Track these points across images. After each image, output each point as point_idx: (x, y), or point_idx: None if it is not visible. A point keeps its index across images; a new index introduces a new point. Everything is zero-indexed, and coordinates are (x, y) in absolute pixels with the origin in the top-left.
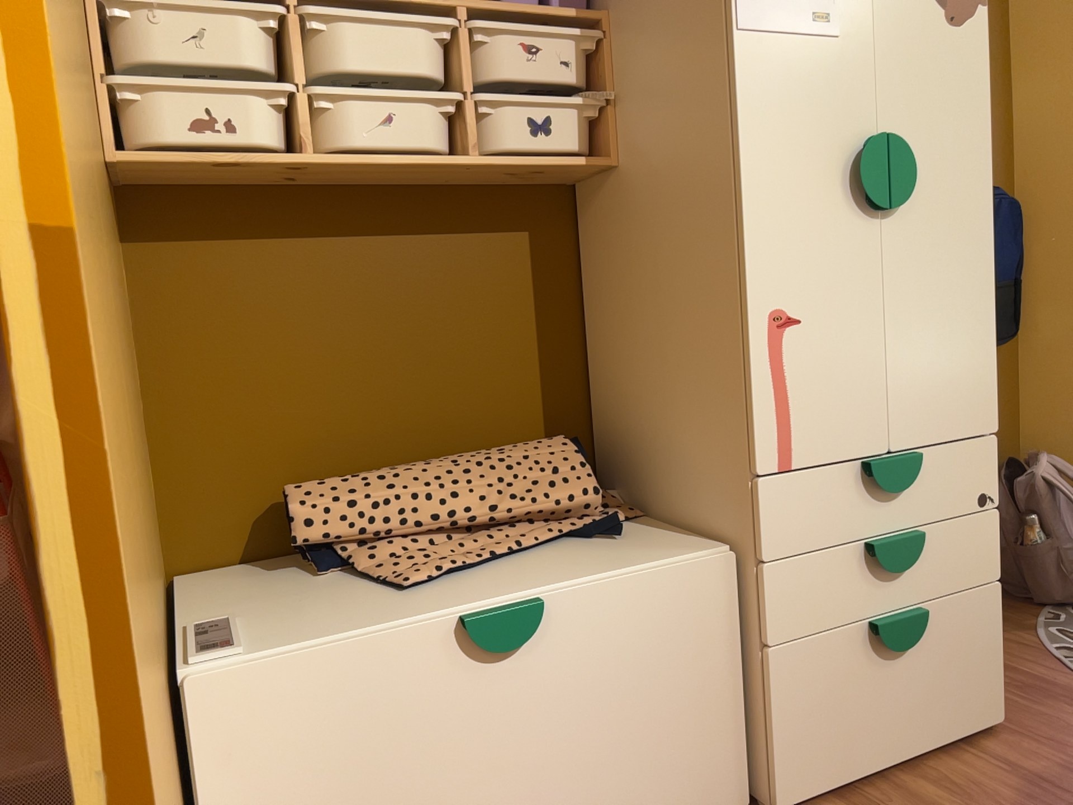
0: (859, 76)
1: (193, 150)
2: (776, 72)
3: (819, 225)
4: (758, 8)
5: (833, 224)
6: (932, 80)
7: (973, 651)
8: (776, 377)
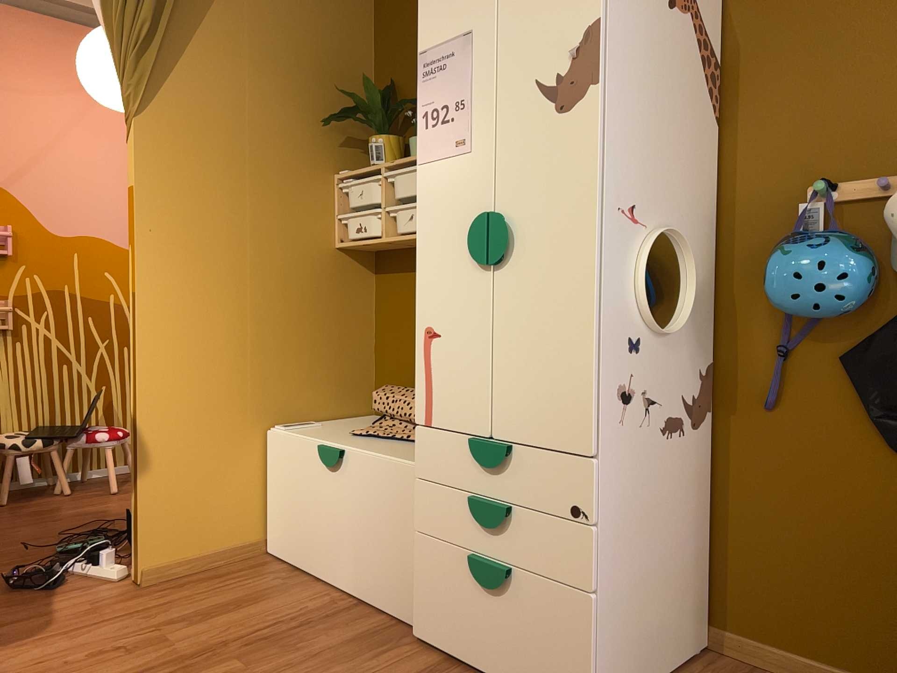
0: (482, 173)
1: (355, 239)
2: (435, 183)
3: (453, 274)
4: (427, 148)
5: (461, 274)
6: (540, 162)
7: (558, 640)
8: (425, 367)
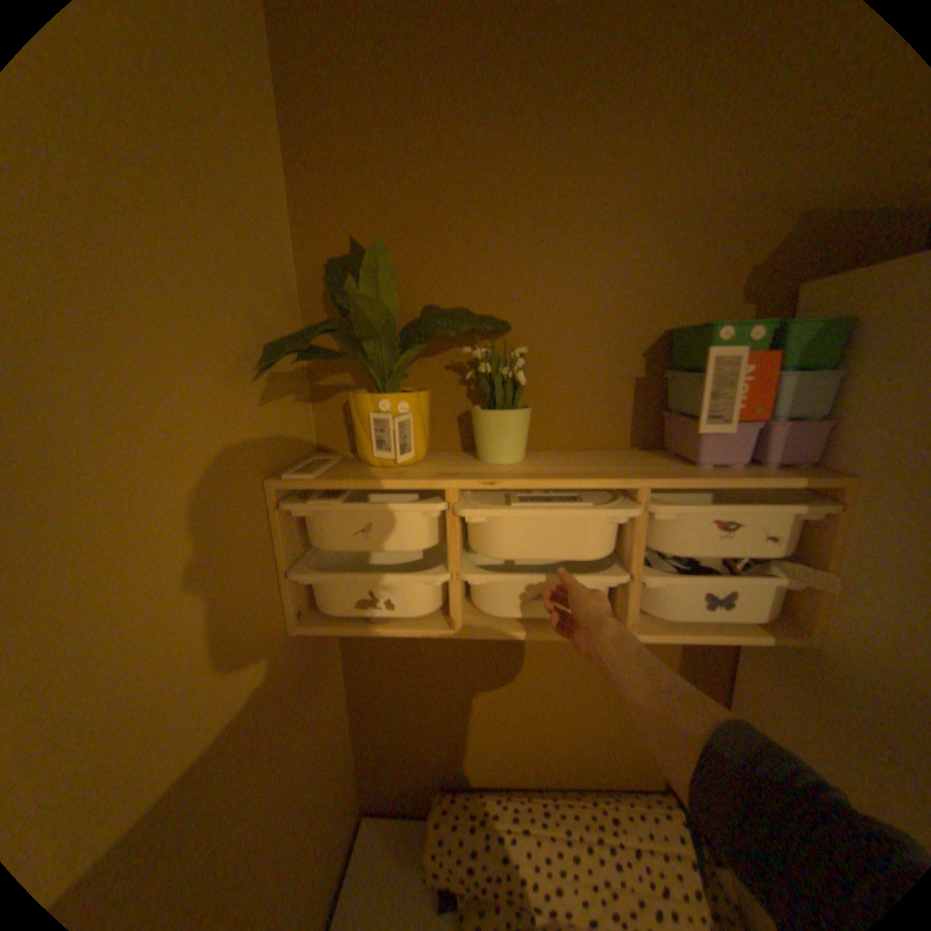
0: None
1: (356, 620)
2: None
3: None
4: None
5: None
6: None
7: None
8: None
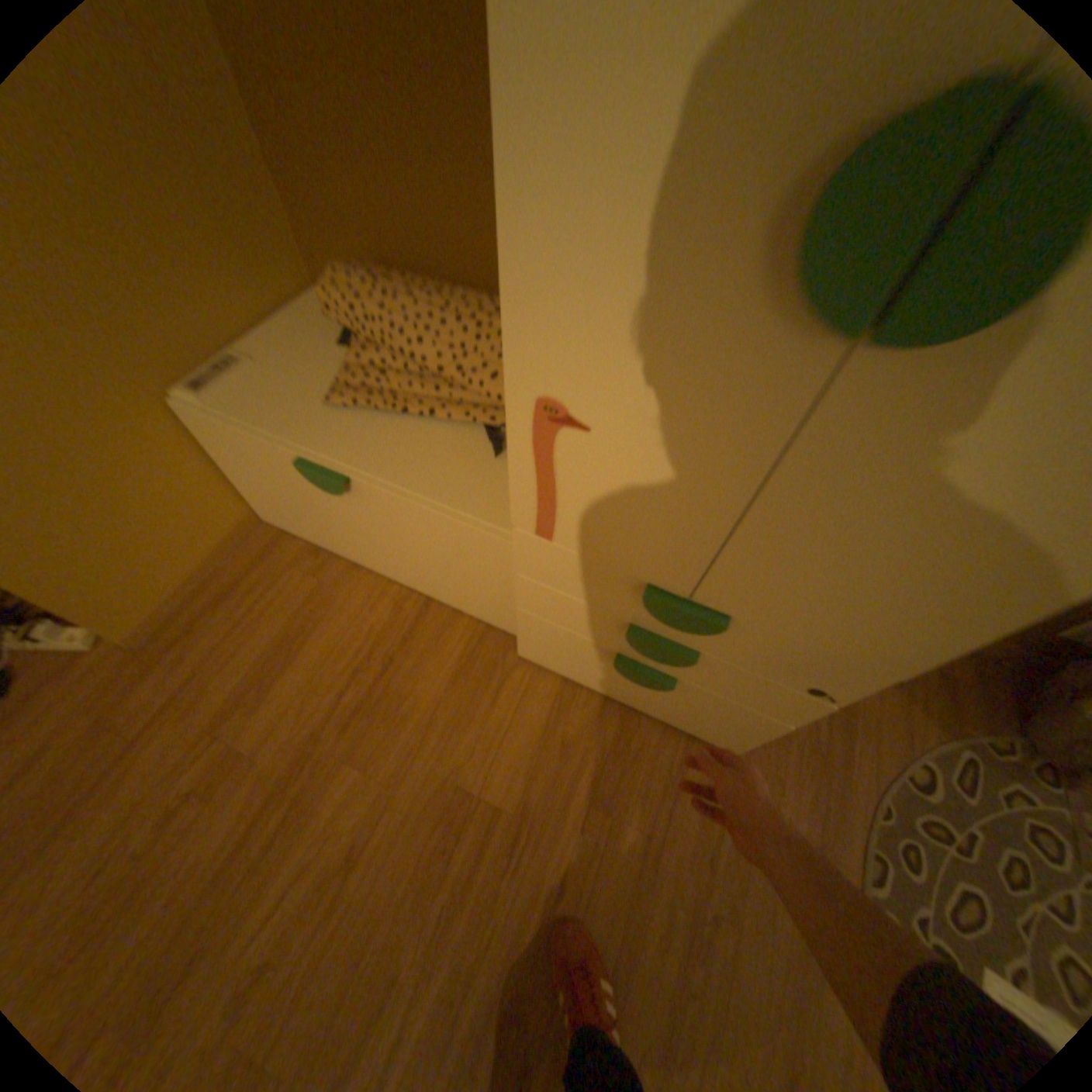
0: None
1: None
2: None
3: (663, 299)
4: None
5: (702, 310)
6: None
7: (724, 723)
8: (540, 465)
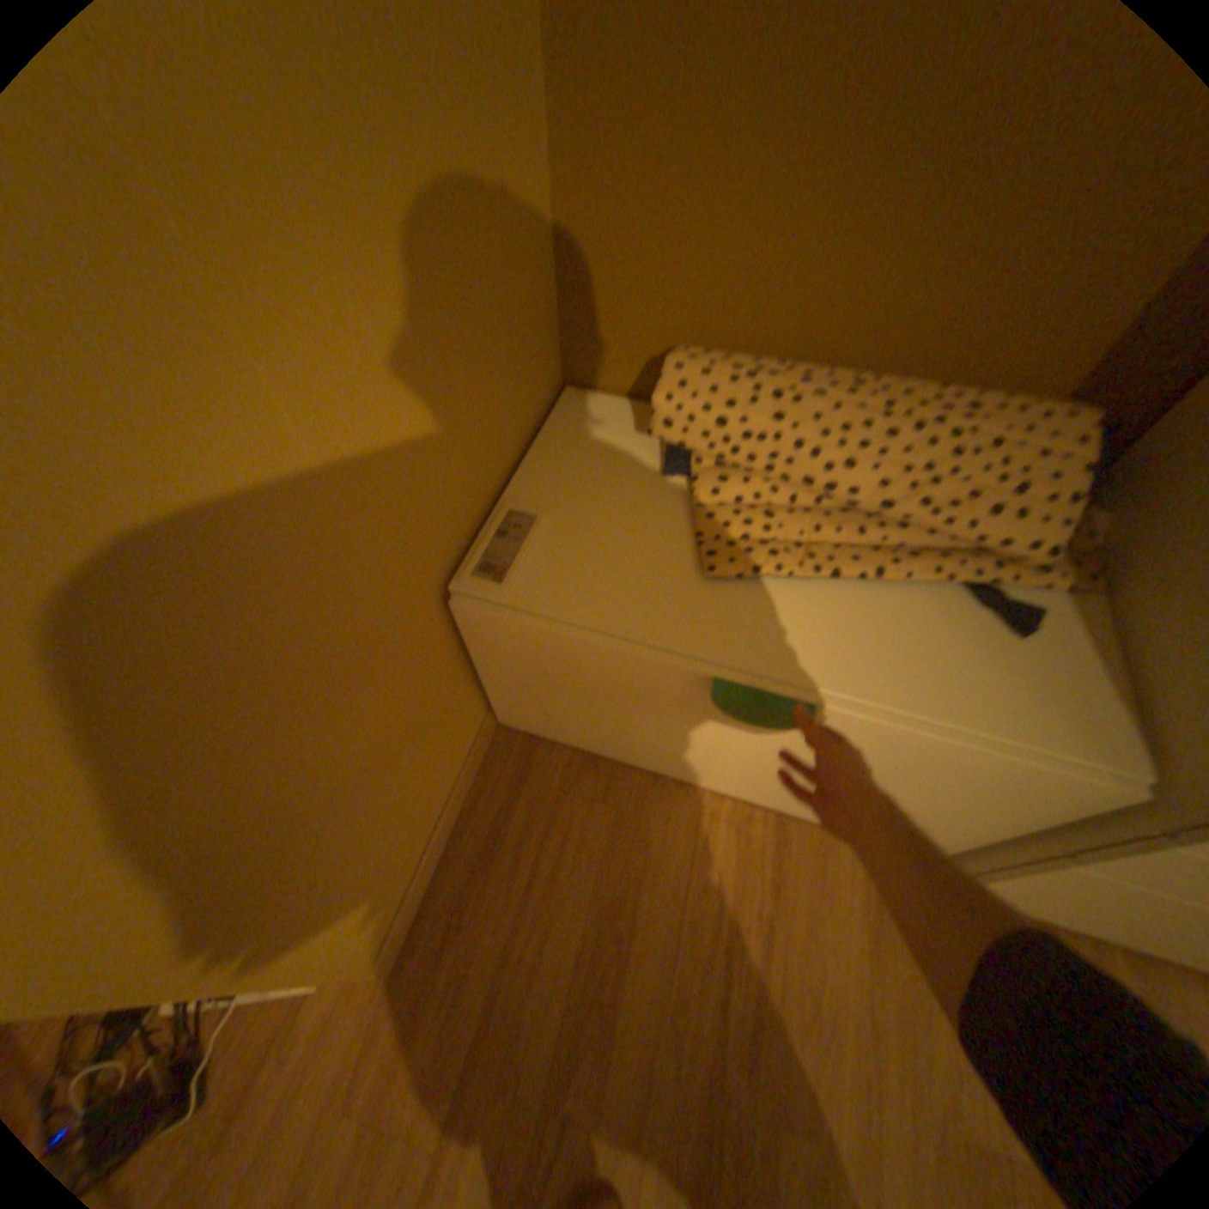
0: None
1: None
2: None
3: None
4: None
5: None
6: None
7: None
8: None
